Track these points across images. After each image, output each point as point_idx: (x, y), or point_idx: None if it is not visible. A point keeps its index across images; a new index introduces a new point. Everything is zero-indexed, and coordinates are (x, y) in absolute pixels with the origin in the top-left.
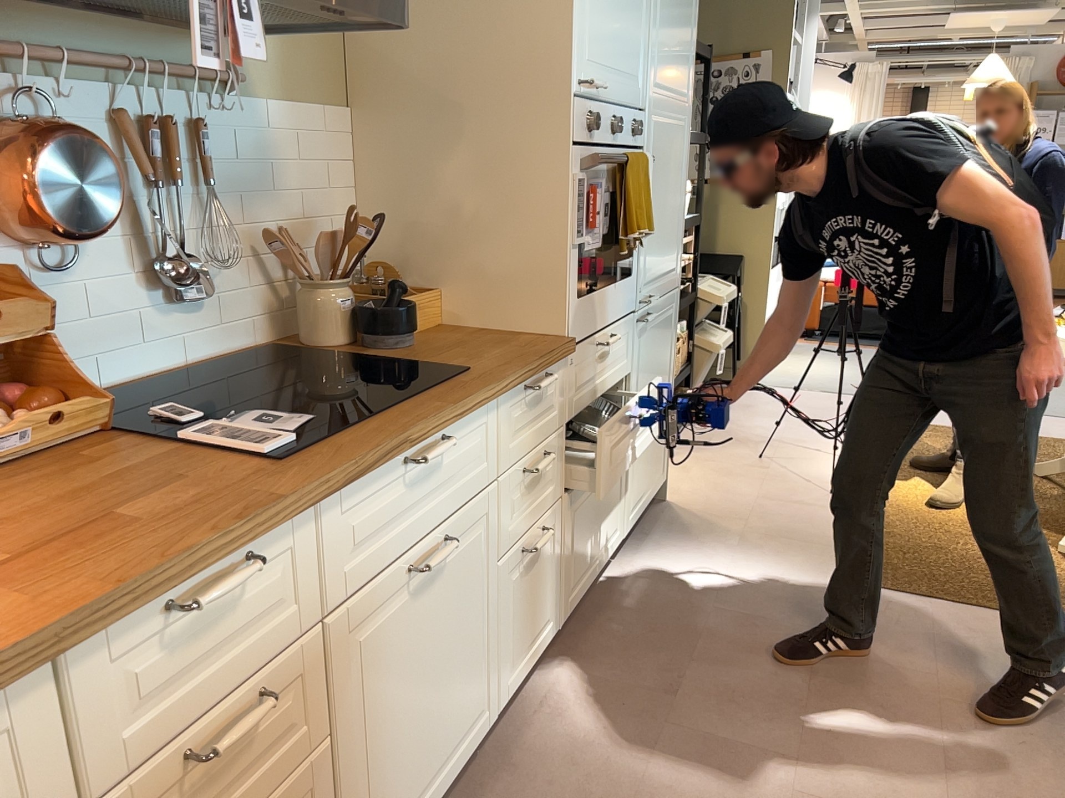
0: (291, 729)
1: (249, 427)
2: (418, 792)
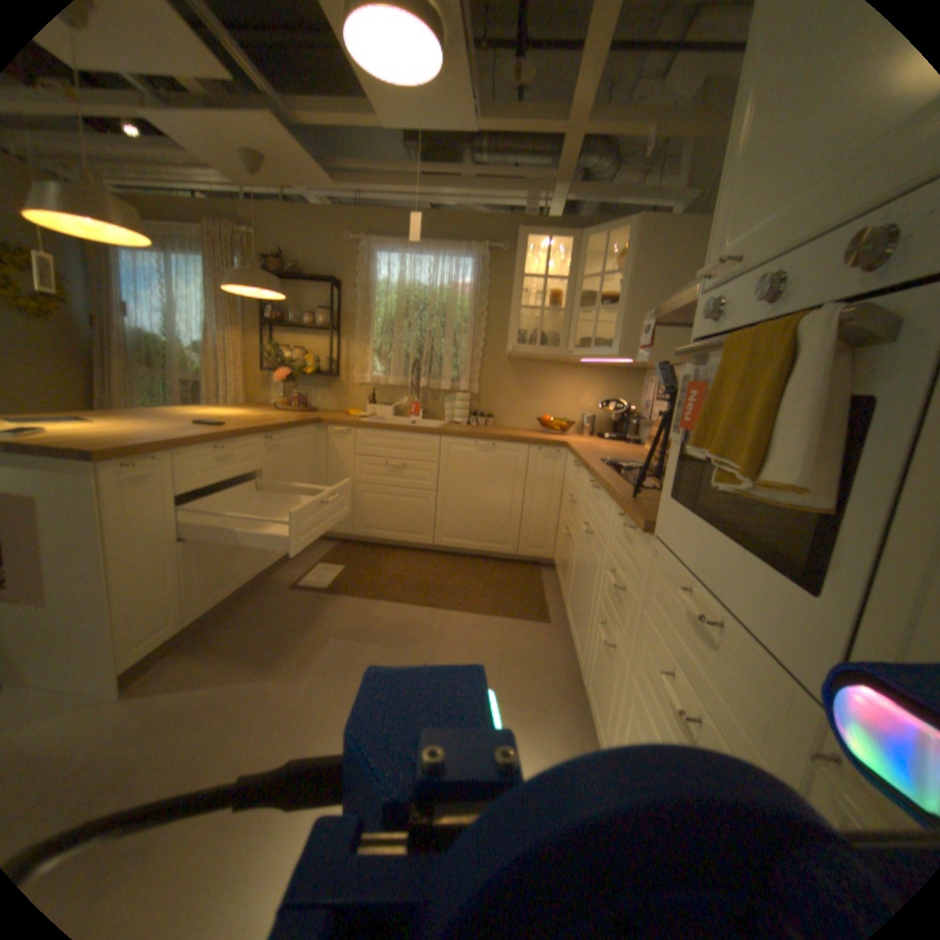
0: (574, 523)
1: (627, 462)
2: (573, 621)
